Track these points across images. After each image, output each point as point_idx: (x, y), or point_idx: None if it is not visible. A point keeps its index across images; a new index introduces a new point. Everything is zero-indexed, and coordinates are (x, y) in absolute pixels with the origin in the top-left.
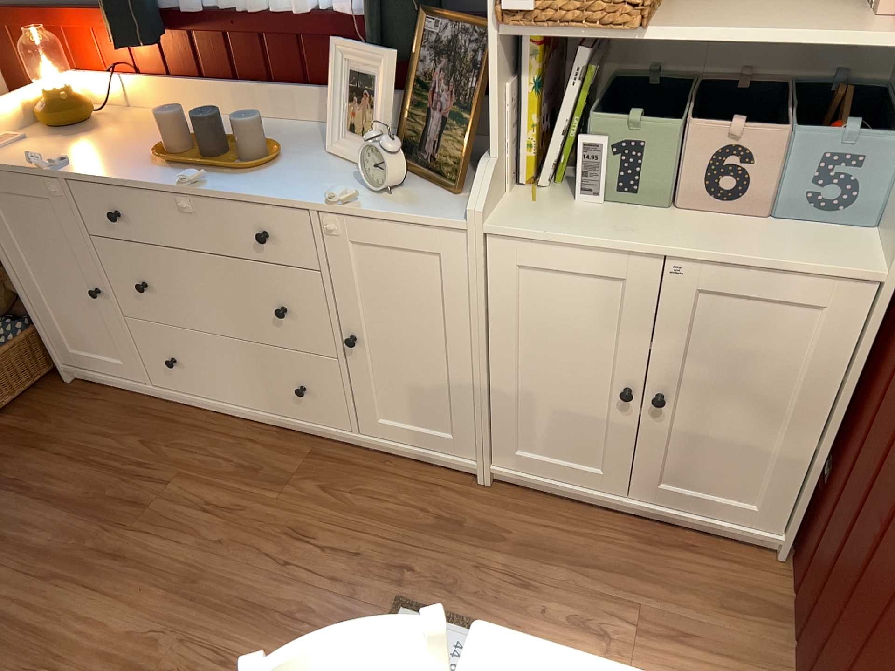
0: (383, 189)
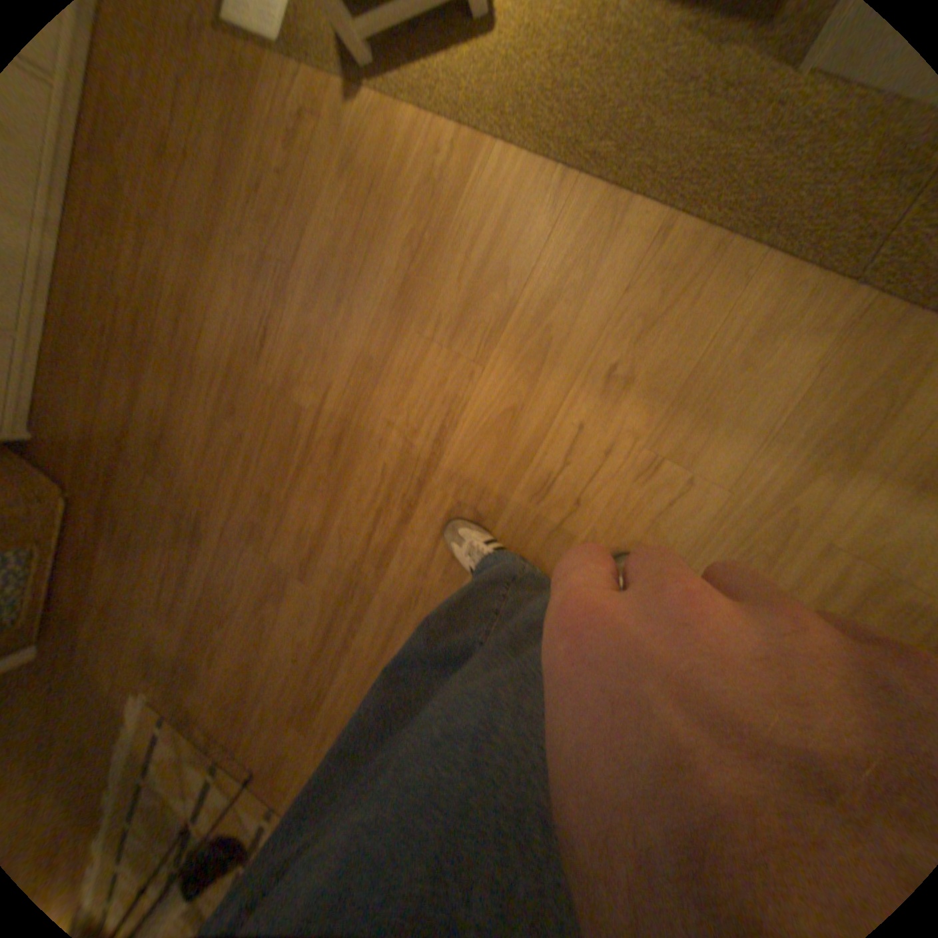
0: None
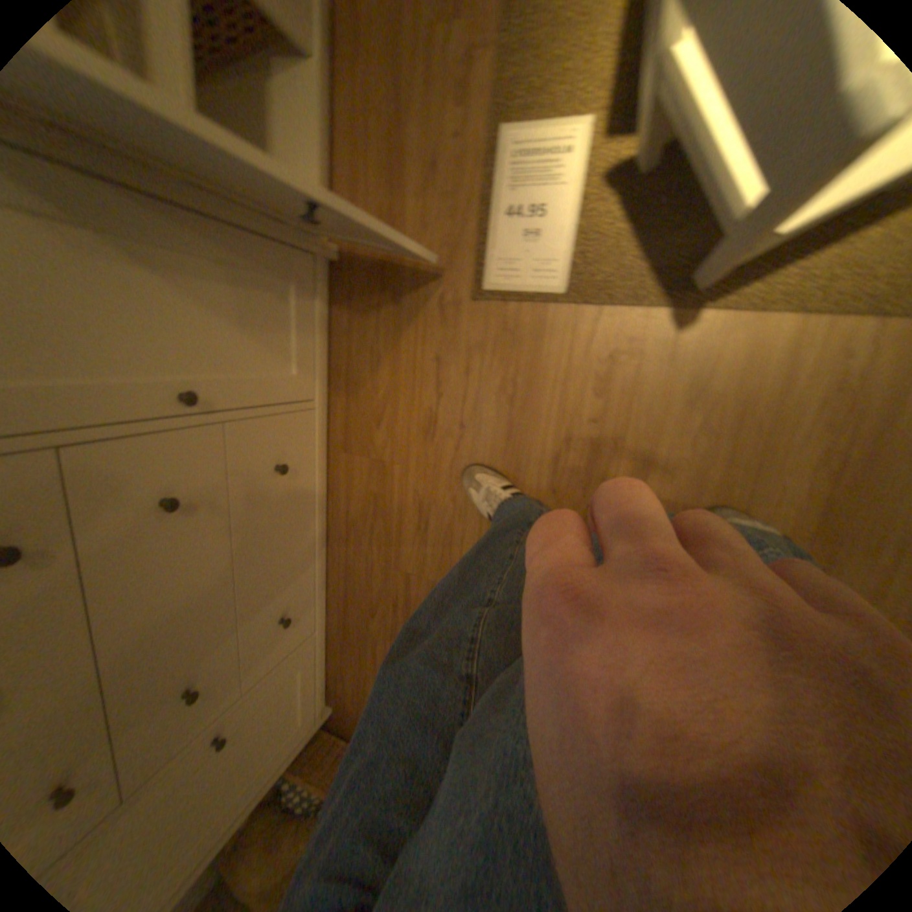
0: None
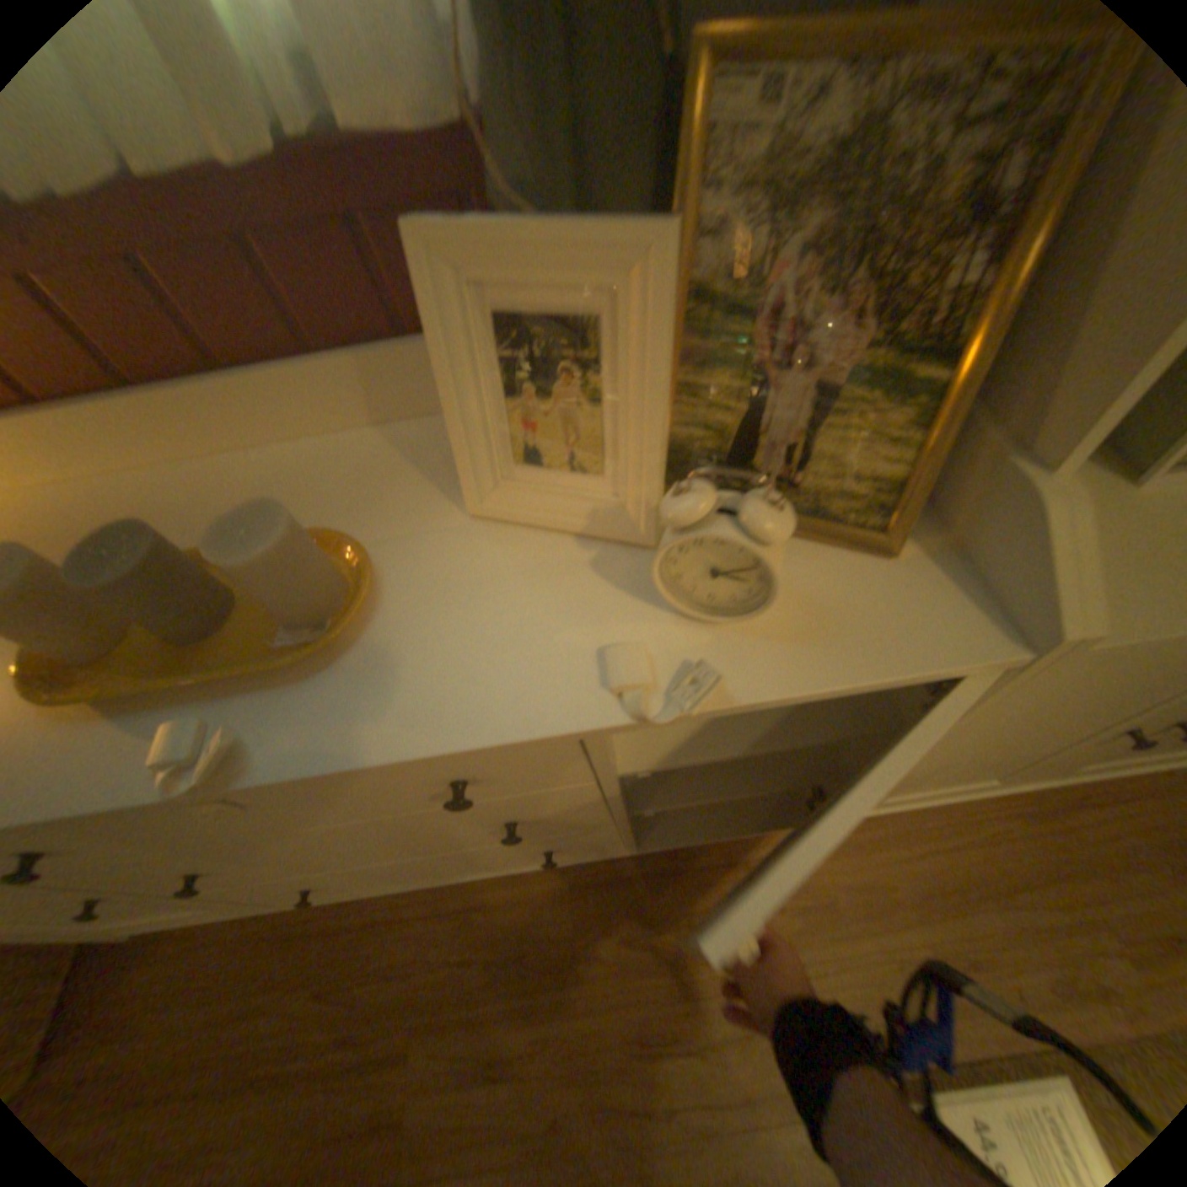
0: (744, 615)
